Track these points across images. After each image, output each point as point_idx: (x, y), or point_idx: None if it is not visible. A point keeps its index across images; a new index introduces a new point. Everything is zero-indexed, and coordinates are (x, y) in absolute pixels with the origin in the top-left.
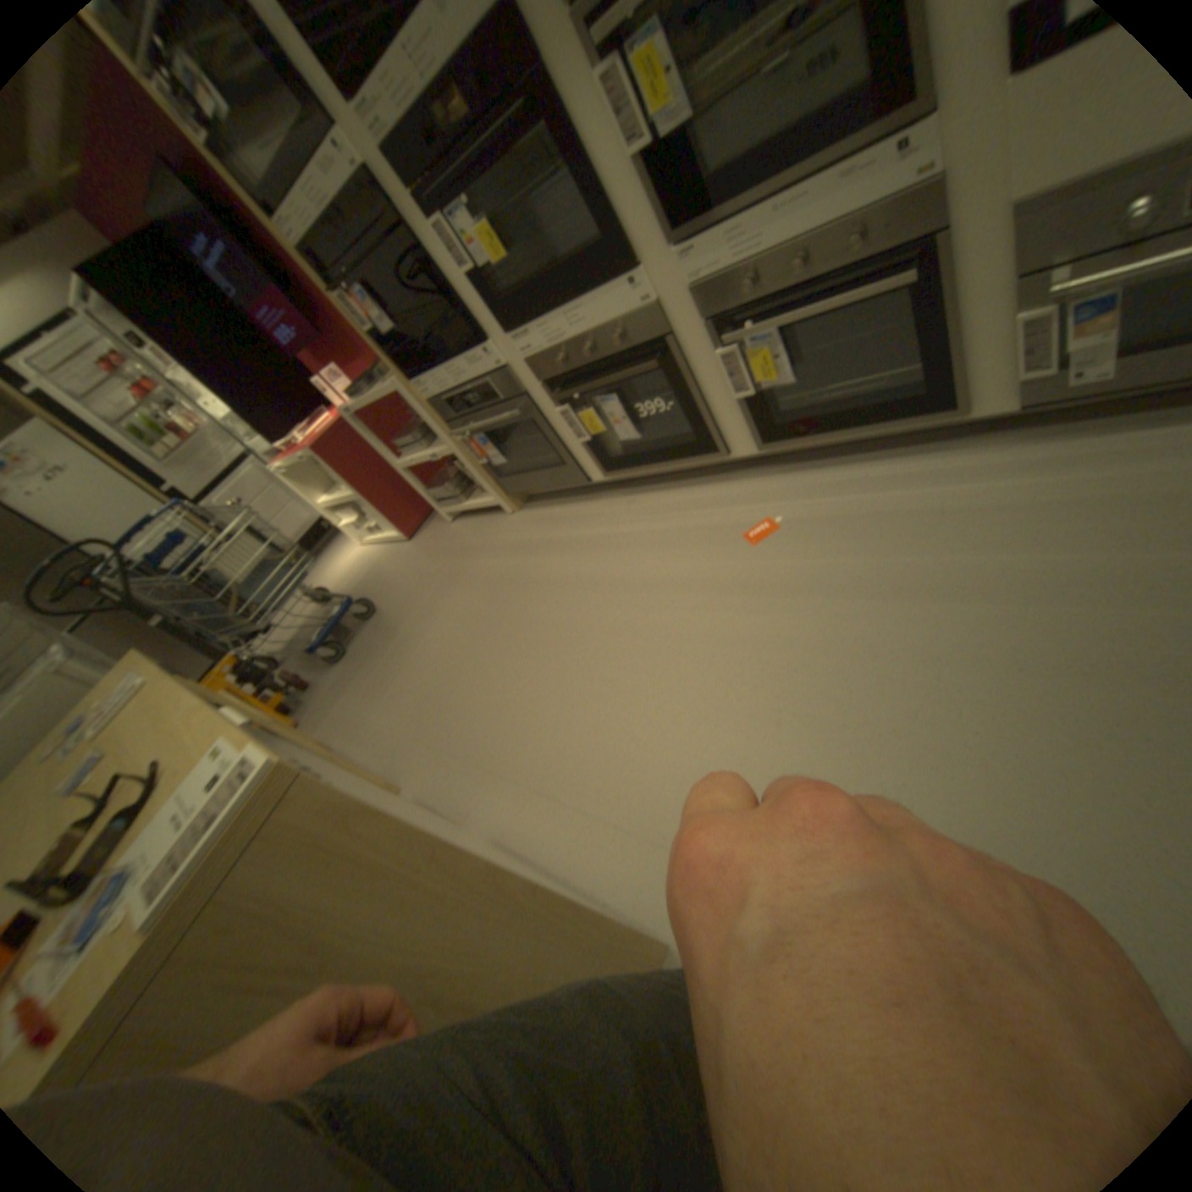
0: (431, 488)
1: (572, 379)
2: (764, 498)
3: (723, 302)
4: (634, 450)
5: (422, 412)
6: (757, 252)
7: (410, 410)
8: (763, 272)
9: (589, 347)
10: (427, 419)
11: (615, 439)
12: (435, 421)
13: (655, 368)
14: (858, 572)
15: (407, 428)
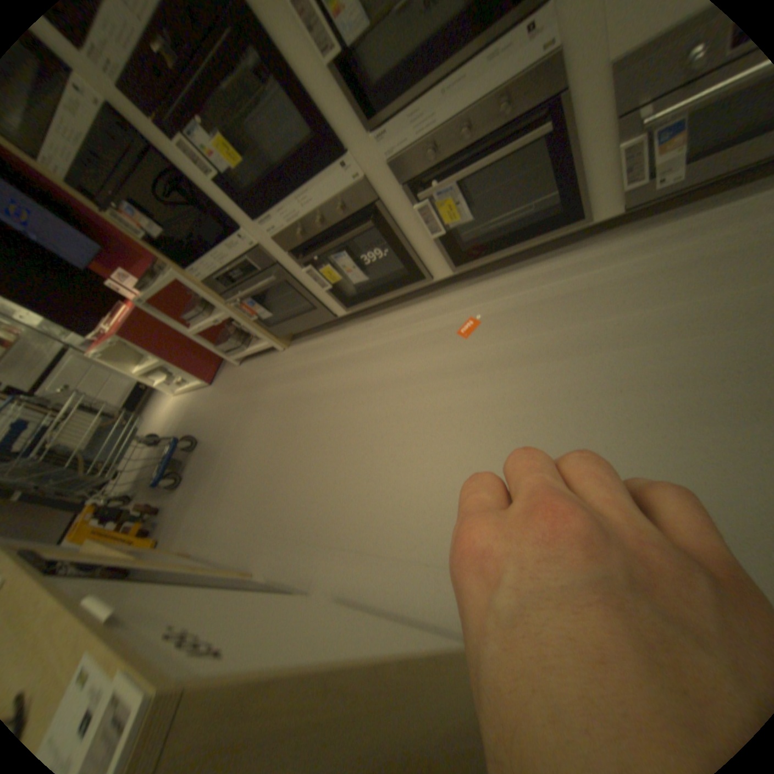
0: (219, 342)
1: (311, 245)
2: (464, 303)
3: (415, 168)
4: (364, 287)
5: (200, 289)
6: (434, 126)
7: (190, 289)
8: (441, 141)
9: (320, 218)
10: (205, 294)
11: (350, 282)
12: (211, 294)
13: (372, 225)
14: (546, 341)
15: (191, 303)
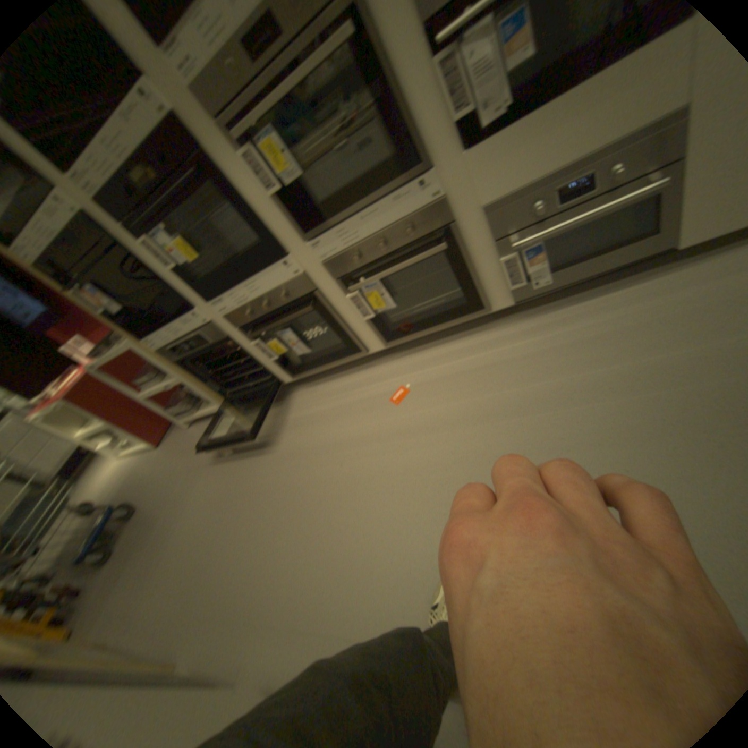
0: (169, 409)
1: (258, 326)
2: (395, 375)
3: (343, 270)
4: (308, 360)
5: (152, 361)
6: (356, 242)
7: (143, 360)
8: (362, 252)
9: (265, 305)
10: (157, 365)
11: (294, 356)
12: (163, 365)
13: (311, 312)
14: (462, 410)
15: (142, 373)
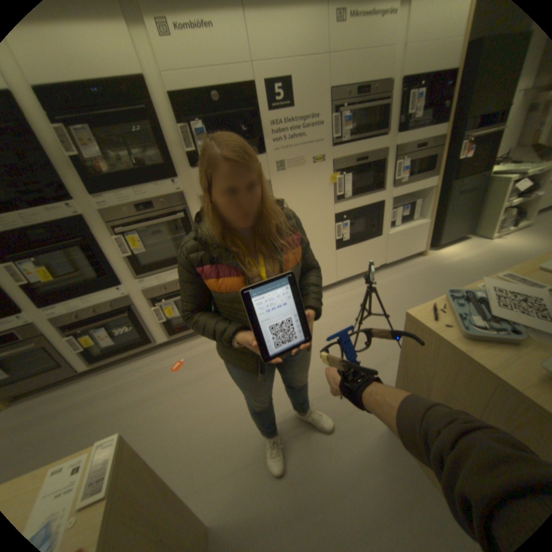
0: None
1: (76, 326)
2: (172, 357)
3: (153, 296)
4: (104, 353)
5: None
6: (165, 284)
7: None
8: (167, 289)
9: (91, 313)
10: None
11: (94, 350)
12: None
13: (126, 318)
14: (214, 369)
15: None
